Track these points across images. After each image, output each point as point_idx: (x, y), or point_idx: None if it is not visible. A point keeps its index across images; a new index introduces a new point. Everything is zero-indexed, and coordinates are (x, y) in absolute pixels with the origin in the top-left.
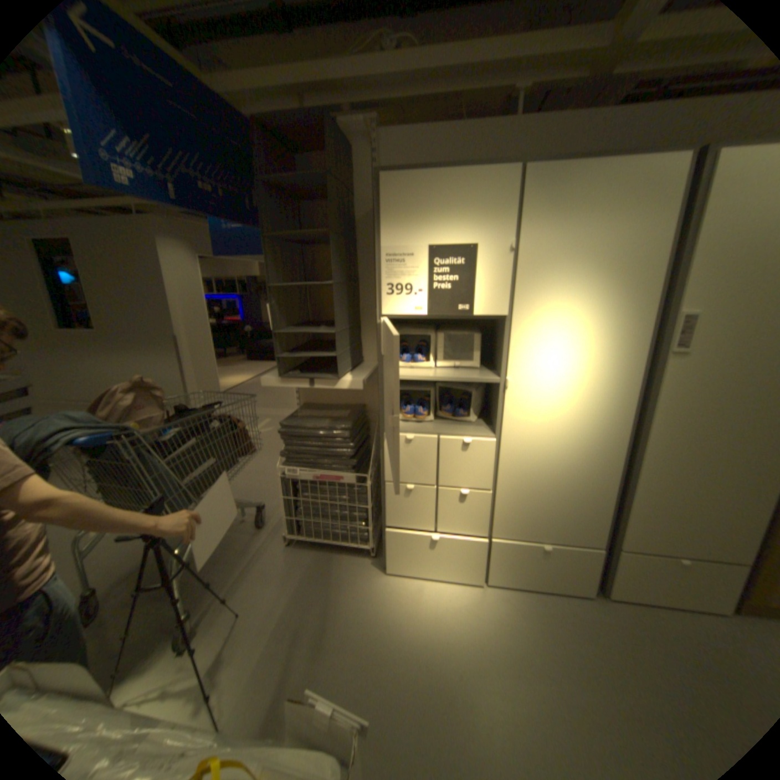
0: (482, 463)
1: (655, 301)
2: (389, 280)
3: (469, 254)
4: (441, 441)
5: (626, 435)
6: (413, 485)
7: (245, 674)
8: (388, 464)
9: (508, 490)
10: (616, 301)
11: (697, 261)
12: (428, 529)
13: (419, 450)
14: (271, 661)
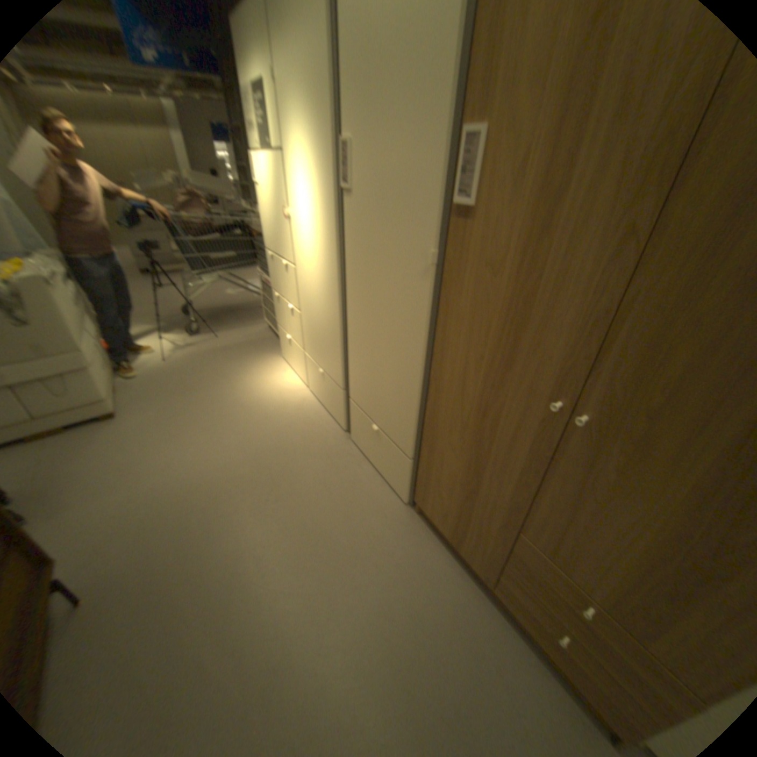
0: (292, 283)
1: (327, 122)
2: (245, 116)
3: (260, 85)
4: (279, 260)
5: (335, 277)
6: (278, 293)
7: (193, 351)
8: (269, 273)
9: (303, 311)
10: (312, 125)
11: (340, 64)
12: (286, 330)
13: (274, 264)
14: (203, 353)
